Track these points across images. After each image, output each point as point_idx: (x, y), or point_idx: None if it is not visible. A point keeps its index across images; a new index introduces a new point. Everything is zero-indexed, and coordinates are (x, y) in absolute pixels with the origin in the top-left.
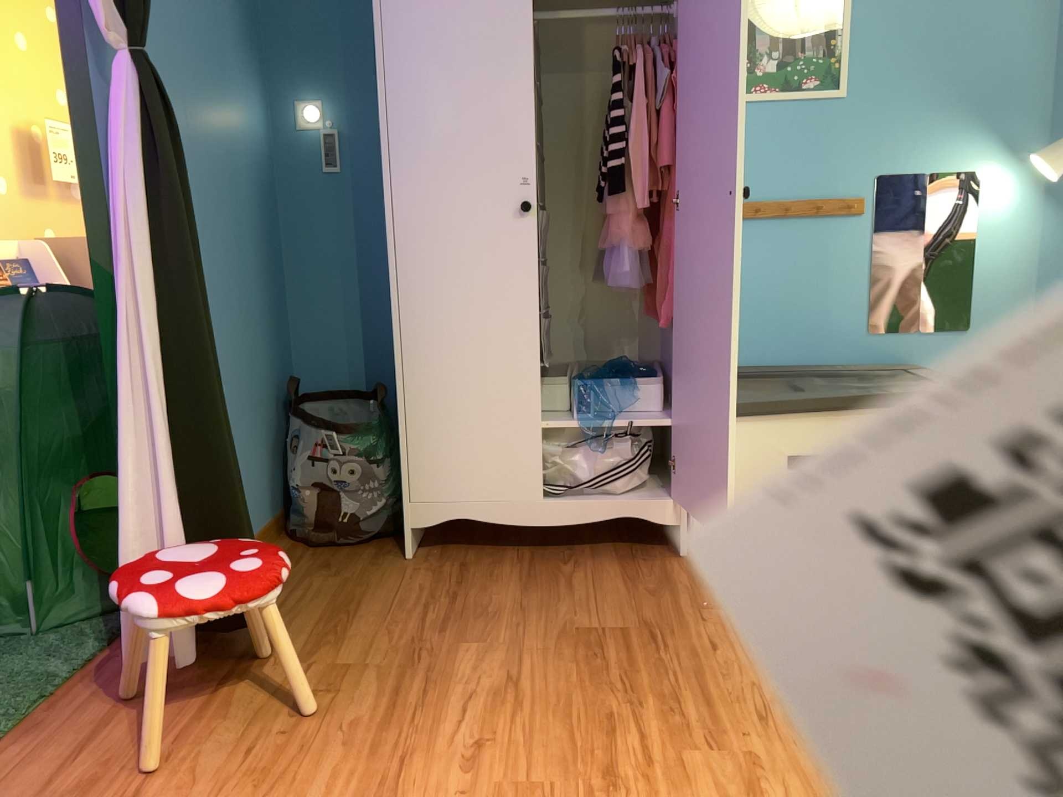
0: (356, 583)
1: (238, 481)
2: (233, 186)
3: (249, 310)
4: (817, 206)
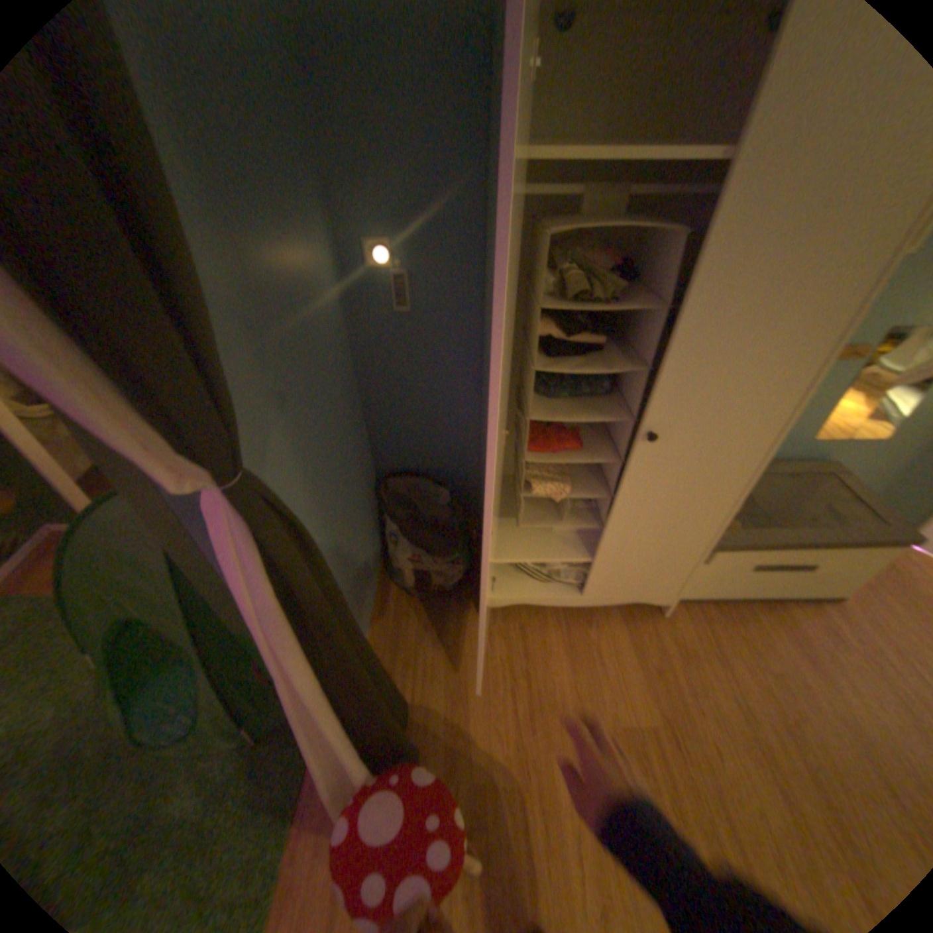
0: (455, 655)
1: (391, 685)
2: (322, 380)
3: (349, 466)
4: None
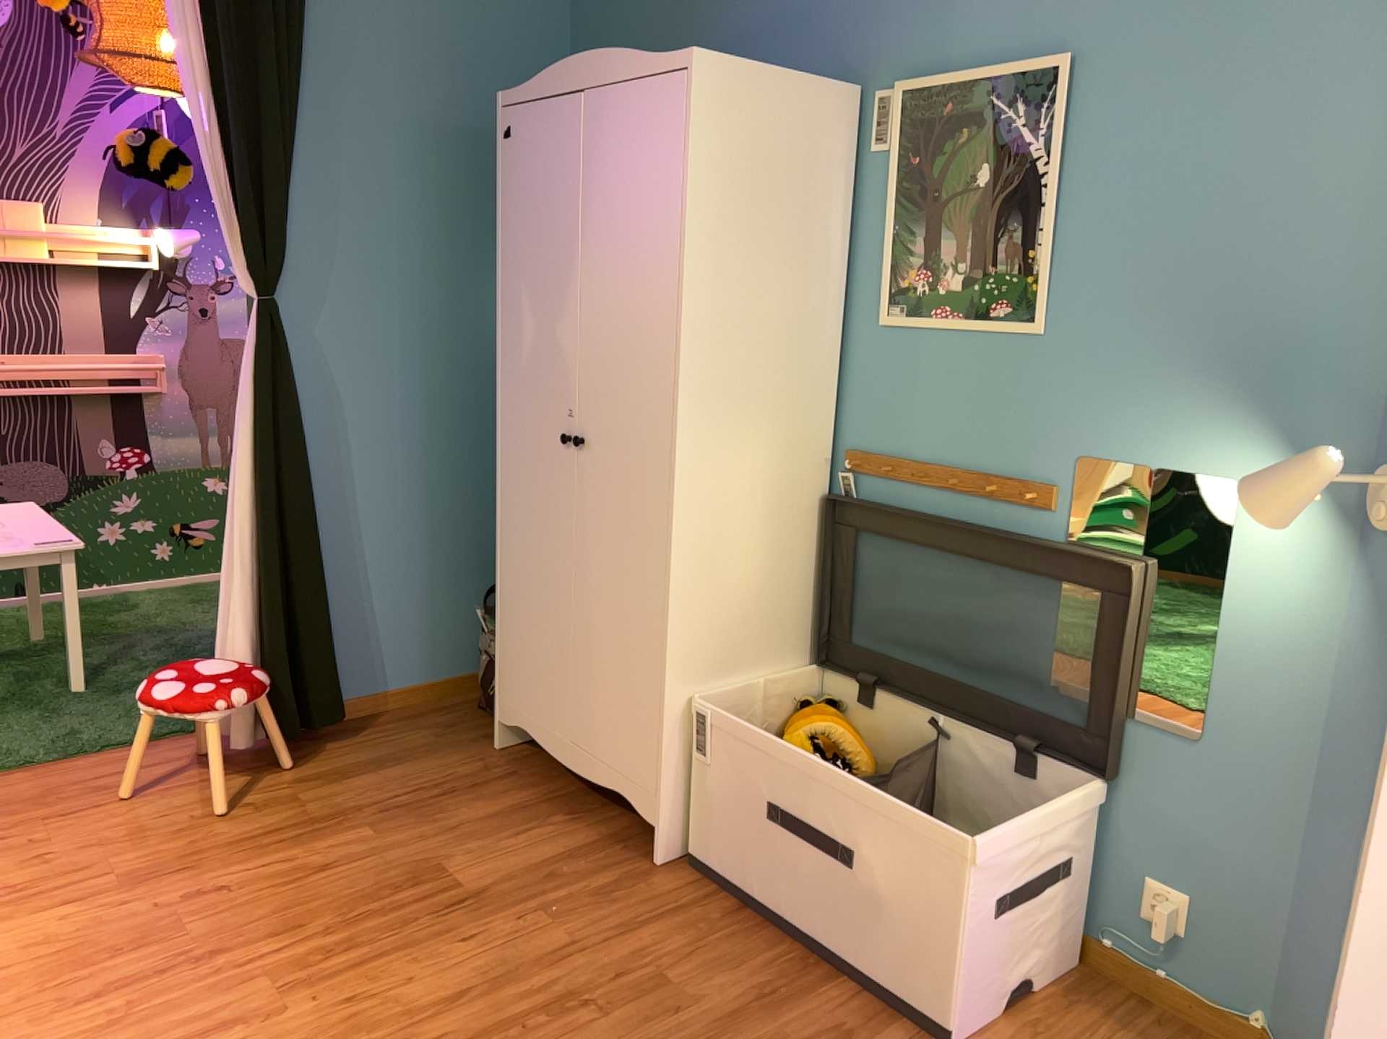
0: (429, 749)
1: (319, 629)
2: (462, 374)
3: (473, 482)
4: (991, 485)
